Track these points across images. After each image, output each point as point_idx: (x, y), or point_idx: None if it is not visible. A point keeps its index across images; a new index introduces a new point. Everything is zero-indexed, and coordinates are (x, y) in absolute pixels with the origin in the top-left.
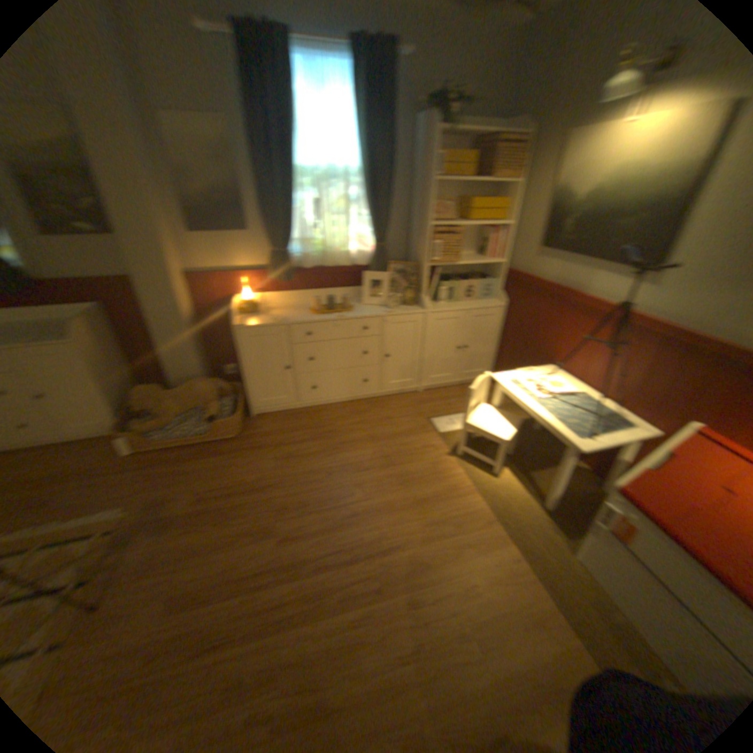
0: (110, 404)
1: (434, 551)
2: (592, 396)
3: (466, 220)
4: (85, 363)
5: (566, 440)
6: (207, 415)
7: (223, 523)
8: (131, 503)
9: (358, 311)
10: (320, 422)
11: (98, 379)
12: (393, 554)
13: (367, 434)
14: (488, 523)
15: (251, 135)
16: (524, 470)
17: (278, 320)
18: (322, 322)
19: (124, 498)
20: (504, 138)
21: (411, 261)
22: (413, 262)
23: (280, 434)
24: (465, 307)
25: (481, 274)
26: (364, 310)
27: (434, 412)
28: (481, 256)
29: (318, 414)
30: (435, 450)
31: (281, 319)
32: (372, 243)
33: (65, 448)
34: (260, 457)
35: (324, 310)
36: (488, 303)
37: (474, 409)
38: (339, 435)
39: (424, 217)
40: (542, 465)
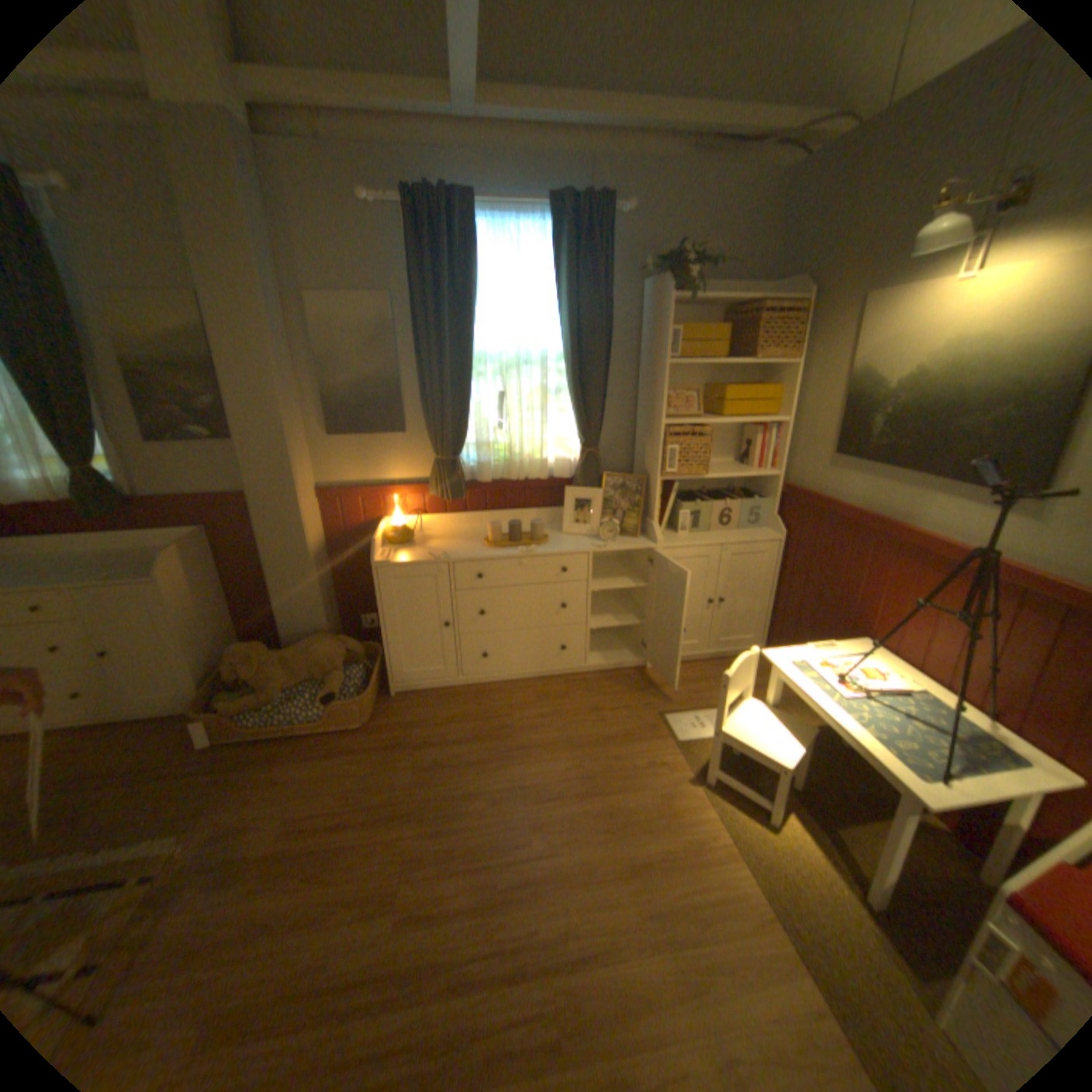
0: (201, 666)
1: (662, 975)
2: (943, 700)
3: (720, 416)
4: (174, 608)
5: (900, 783)
6: (328, 691)
7: (322, 877)
8: (197, 826)
9: (557, 543)
10: (493, 710)
11: (189, 631)
12: (588, 972)
13: (563, 736)
14: (762, 926)
15: (421, 315)
16: (828, 824)
17: (440, 554)
18: (502, 559)
19: (189, 817)
20: (772, 305)
21: (638, 472)
22: (641, 473)
23: (431, 726)
24: (721, 541)
25: (745, 491)
26: (566, 542)
27: (673, 704)
28: (745, 465)
29: (490, 697)
30: (672, 772)
31: (444, 554)
32: (581, 447)
33: (132, 728)
34: (395, 764)
35: (507, 542)
36: (758, 534)
37: (736, 708)
38: (519, 735)
39: (656, 413)
40: (862, 817)
